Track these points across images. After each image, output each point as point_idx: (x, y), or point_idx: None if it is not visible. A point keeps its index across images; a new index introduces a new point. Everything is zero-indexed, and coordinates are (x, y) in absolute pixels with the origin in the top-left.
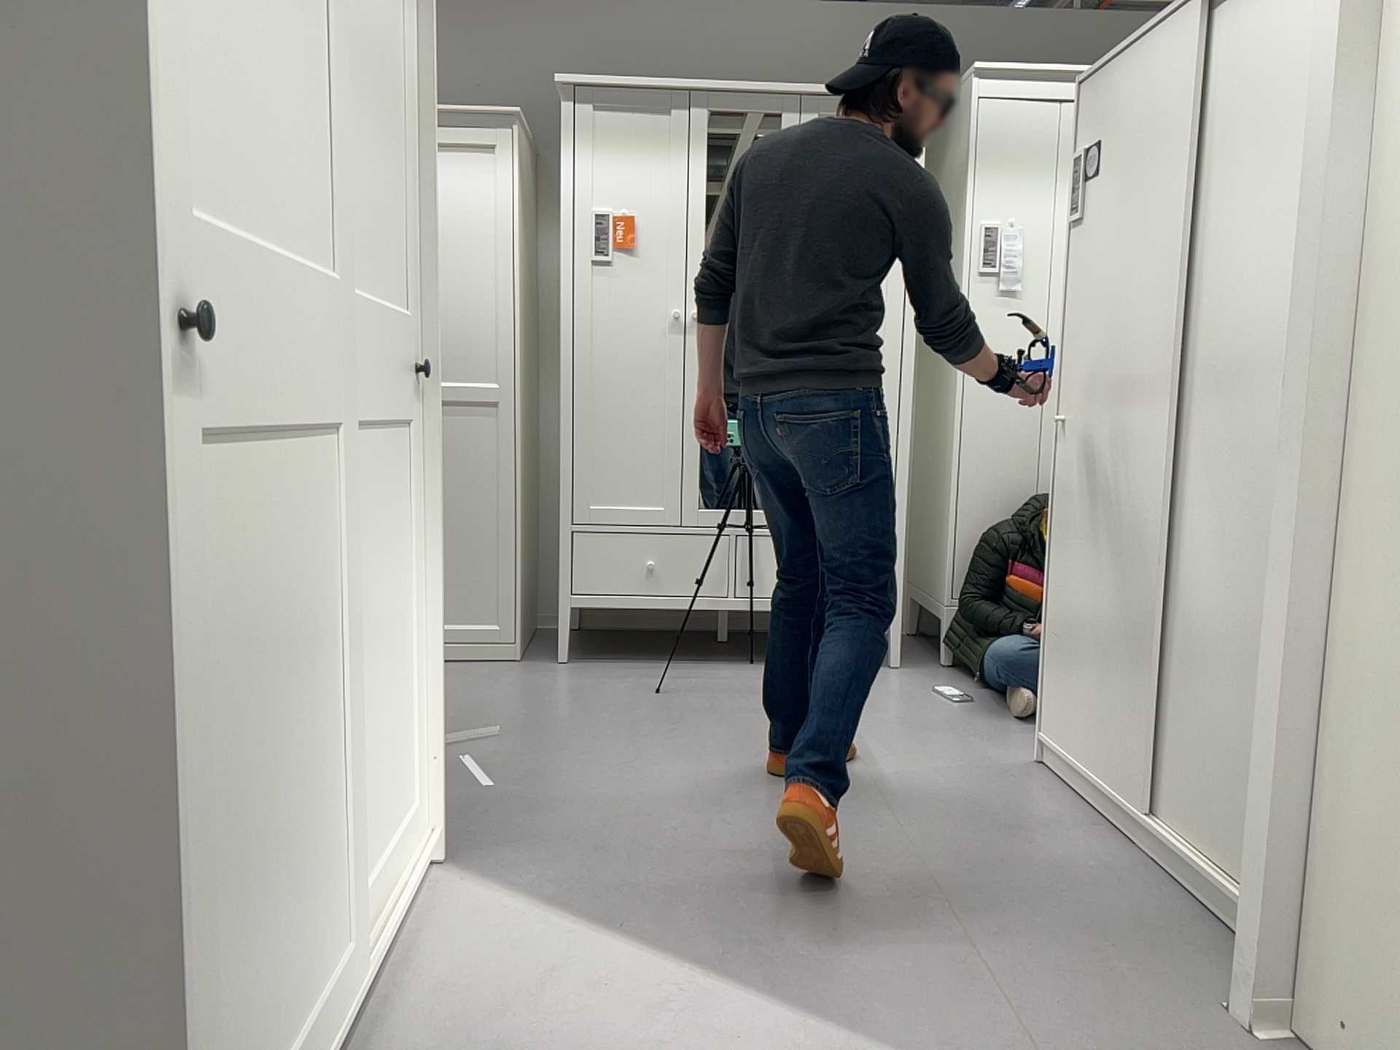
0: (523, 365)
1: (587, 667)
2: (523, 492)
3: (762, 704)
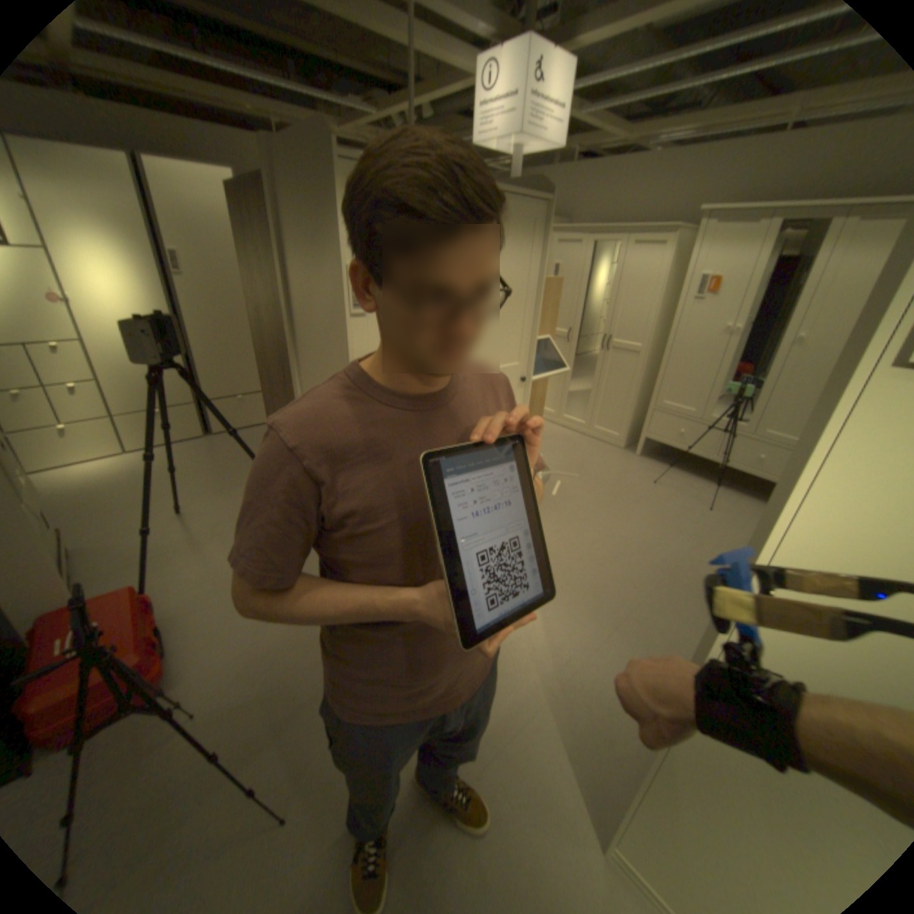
0: (655, 339)
1: (644, 462)
2: (642, 389)
3: (692, 506)
